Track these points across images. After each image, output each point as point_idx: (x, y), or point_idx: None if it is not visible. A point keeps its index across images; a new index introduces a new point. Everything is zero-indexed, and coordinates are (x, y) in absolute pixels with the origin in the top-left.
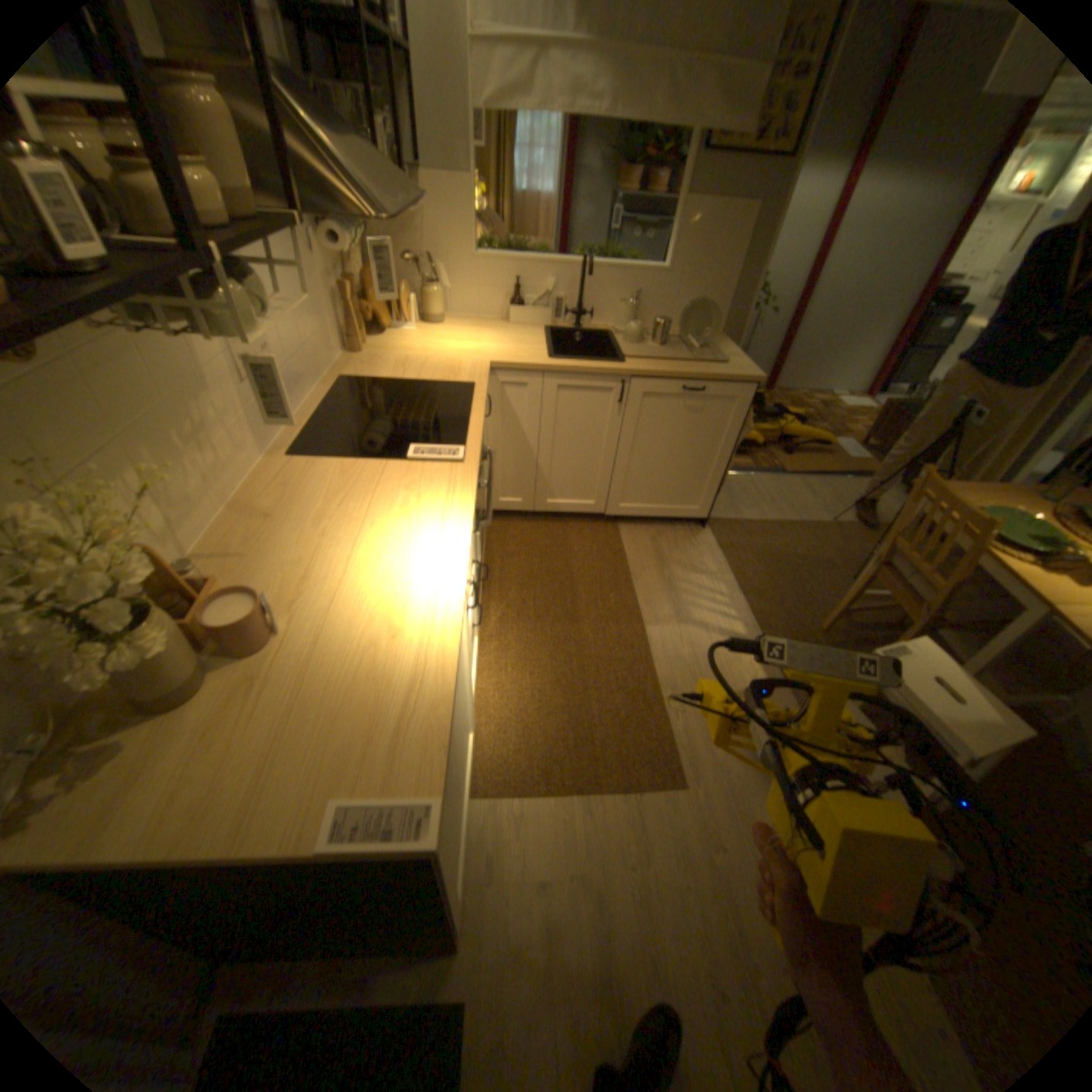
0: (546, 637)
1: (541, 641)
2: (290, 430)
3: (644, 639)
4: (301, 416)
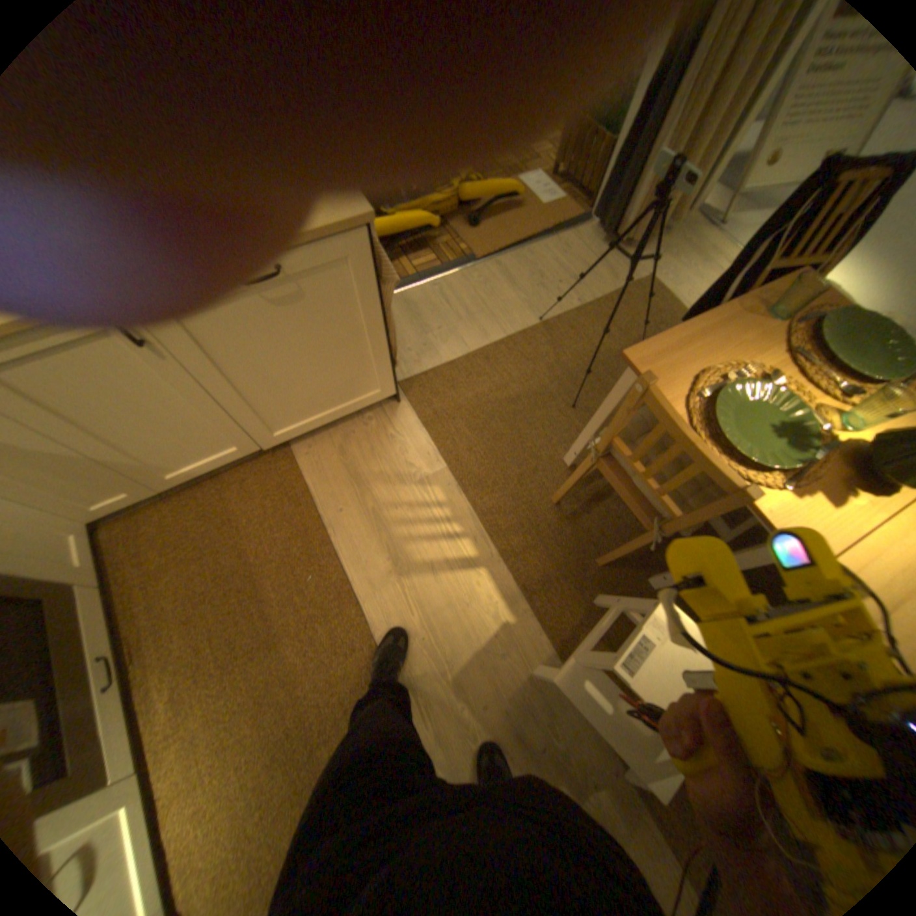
0: (242, 693)
1: (236, 703)
2: None
3: (363, 626)
4: None
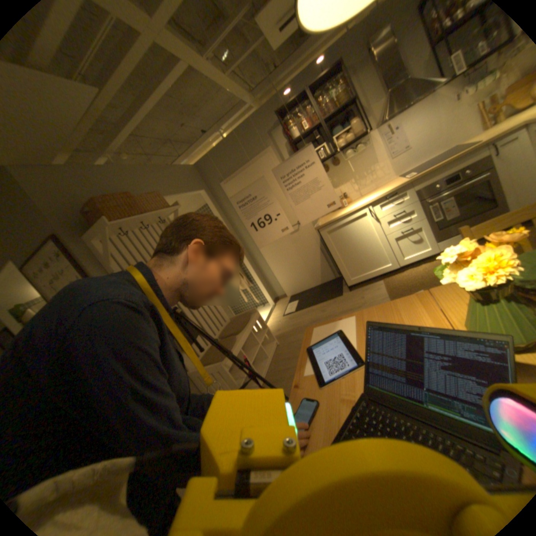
0: None
1: None
2: (417, 168)
3: None
4: (428, 163)
